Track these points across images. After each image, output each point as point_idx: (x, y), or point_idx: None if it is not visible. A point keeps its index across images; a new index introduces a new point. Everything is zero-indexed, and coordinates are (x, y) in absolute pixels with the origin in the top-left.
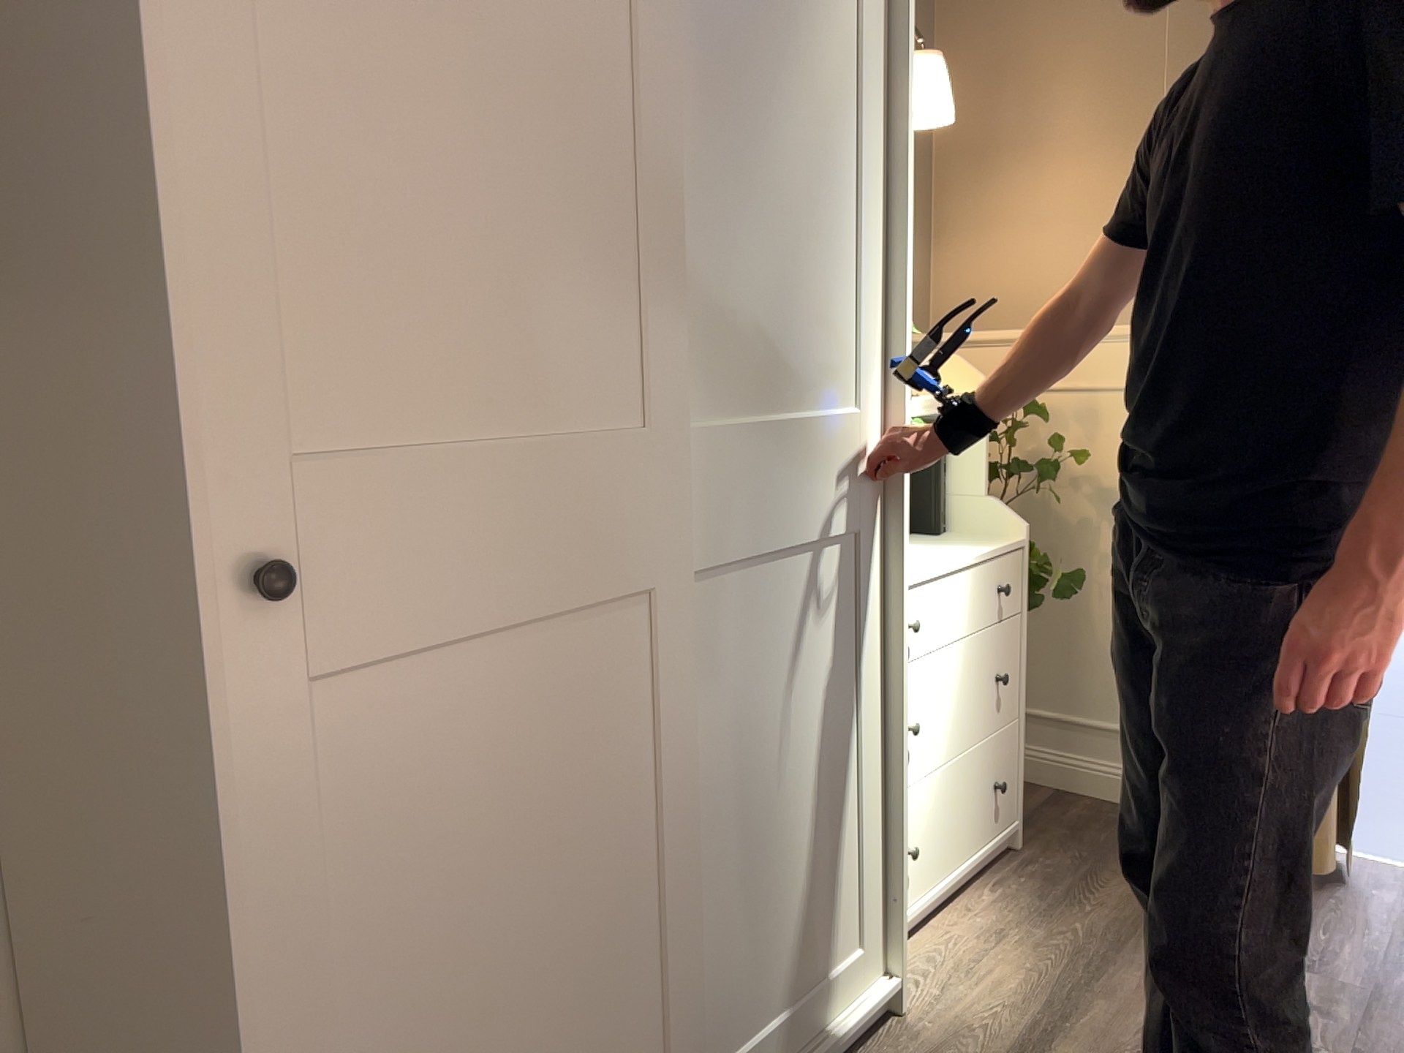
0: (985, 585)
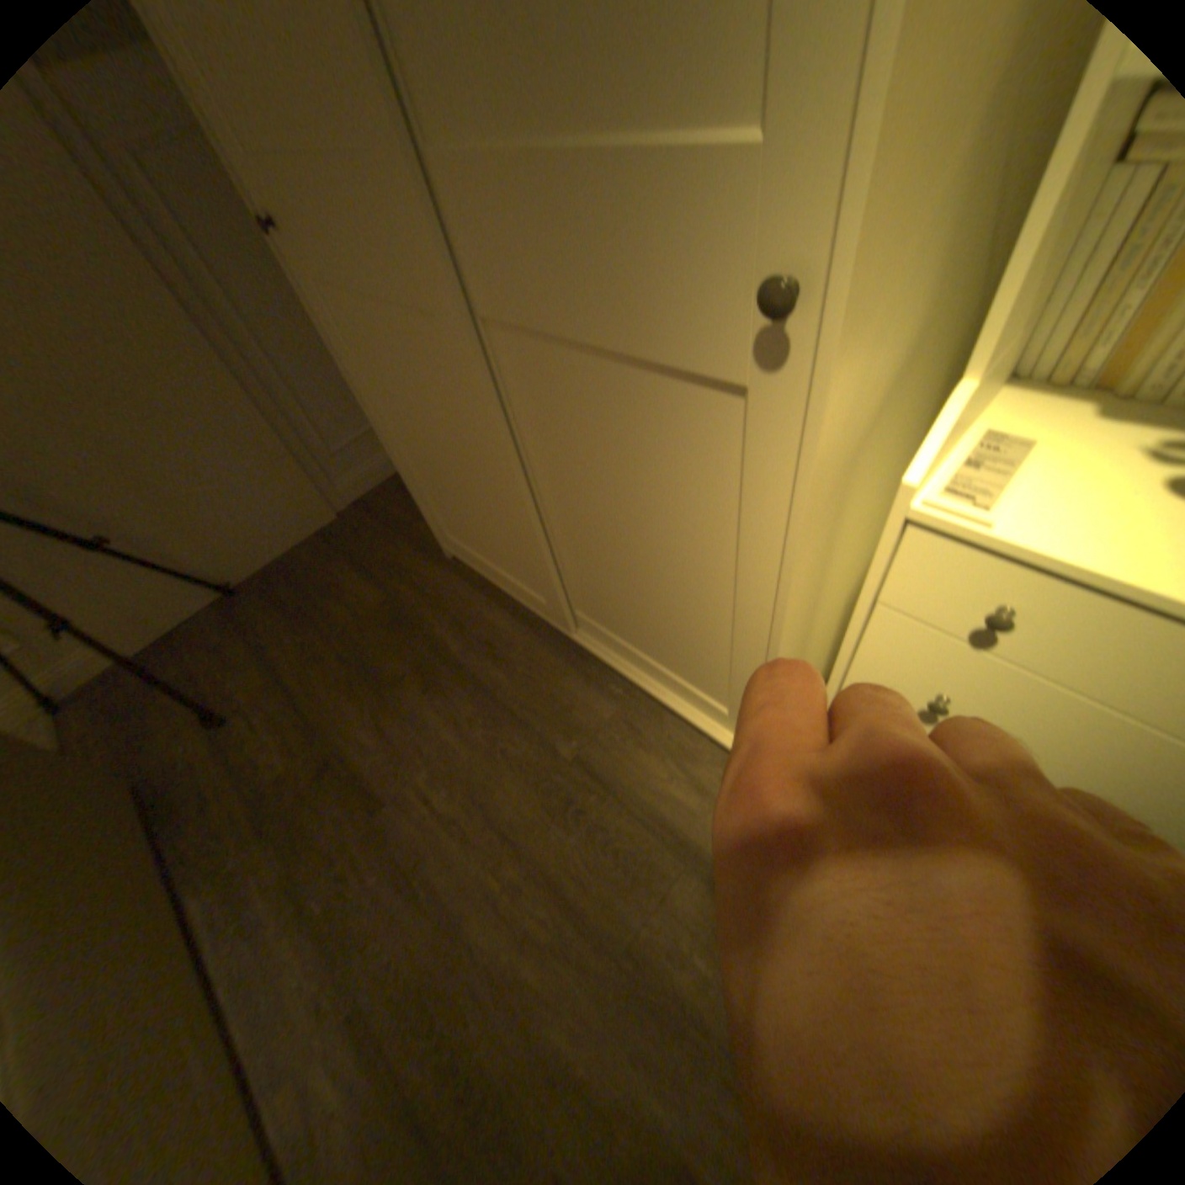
0: None
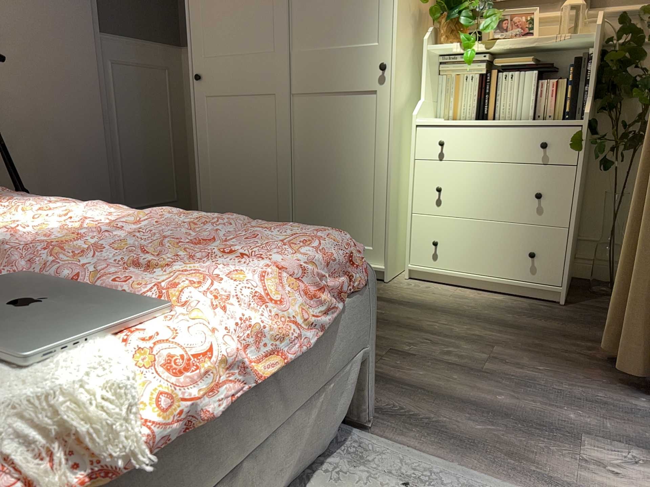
0: (523, 139)
